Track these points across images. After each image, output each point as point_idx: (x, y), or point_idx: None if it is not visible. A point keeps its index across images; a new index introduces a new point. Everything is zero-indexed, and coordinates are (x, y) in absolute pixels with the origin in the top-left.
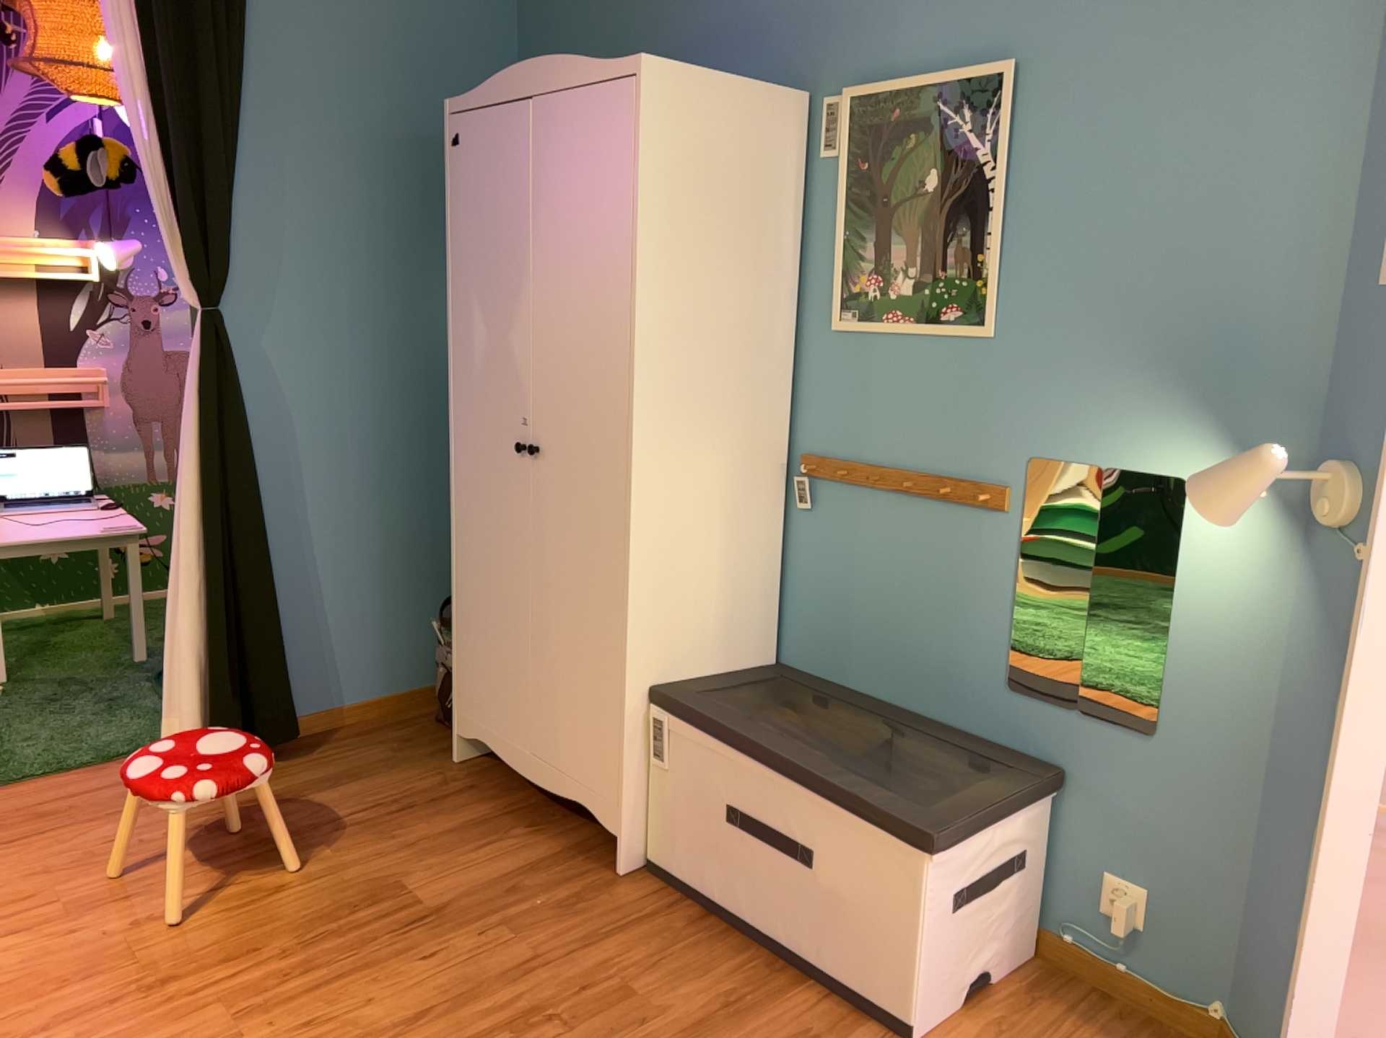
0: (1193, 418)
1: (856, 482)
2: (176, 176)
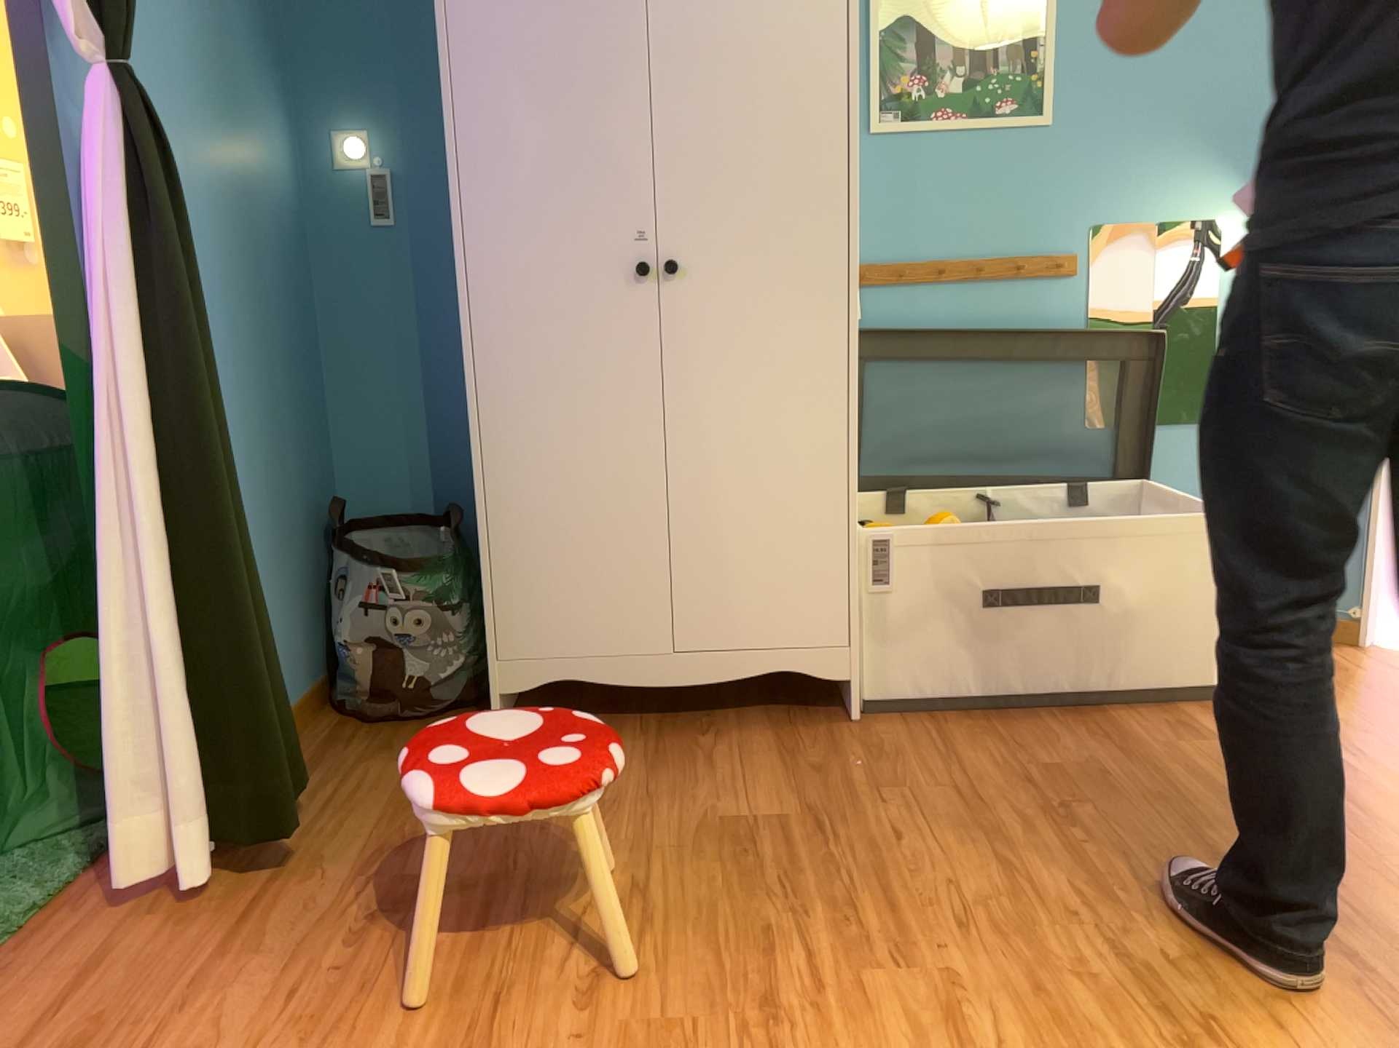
0: (1223, 173)
1: (914, 281)
2: None
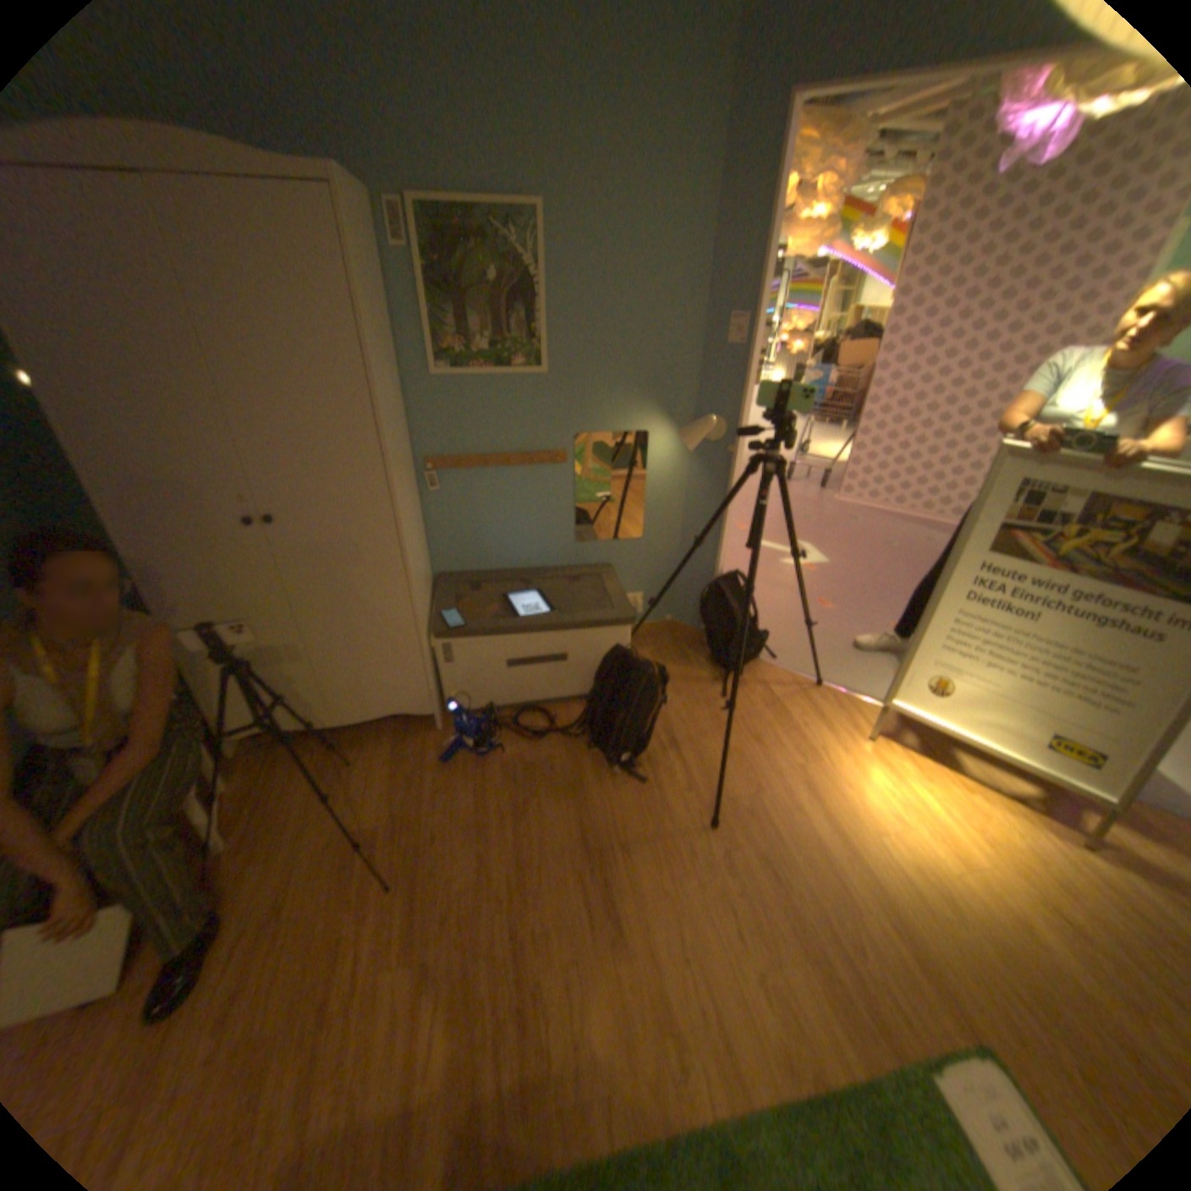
0: (648, 405)
1: (470, 468)
2: None
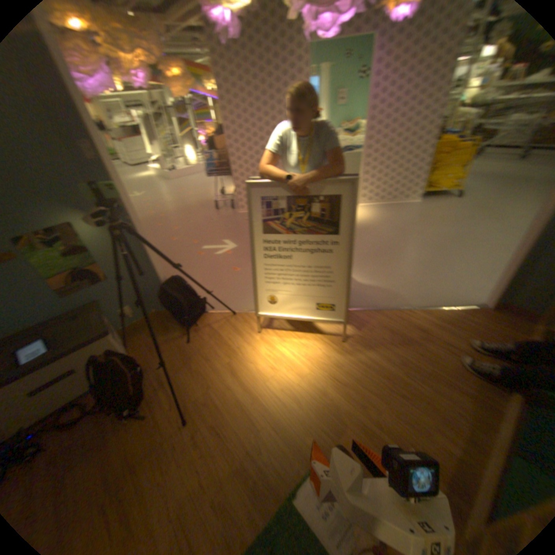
0: (55, 206)
1: None
2: None
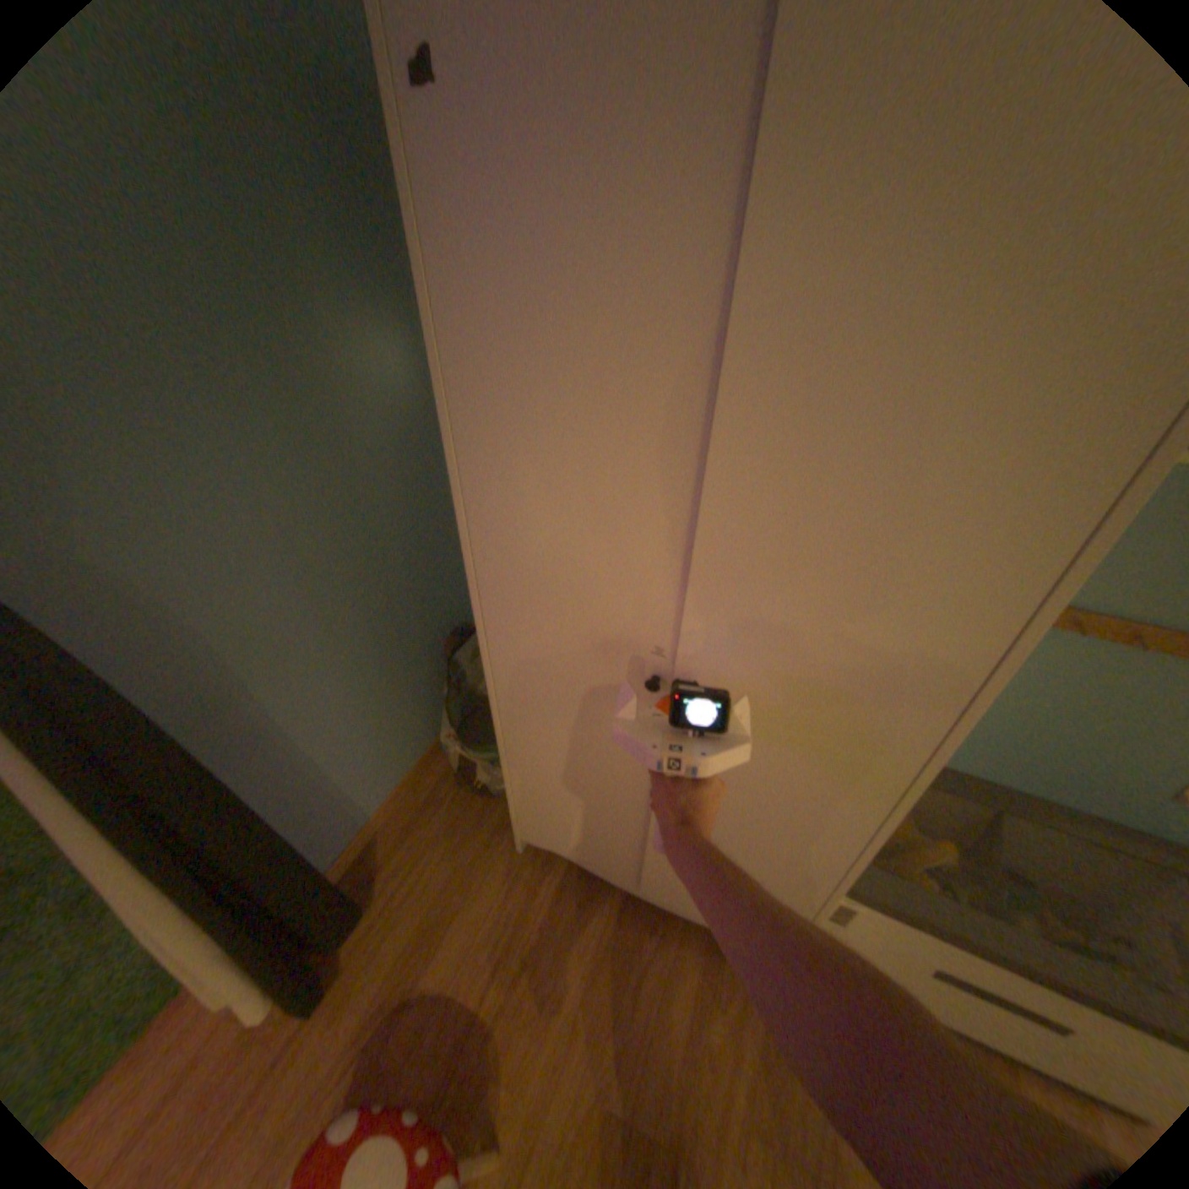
0: None
1: None
2: None
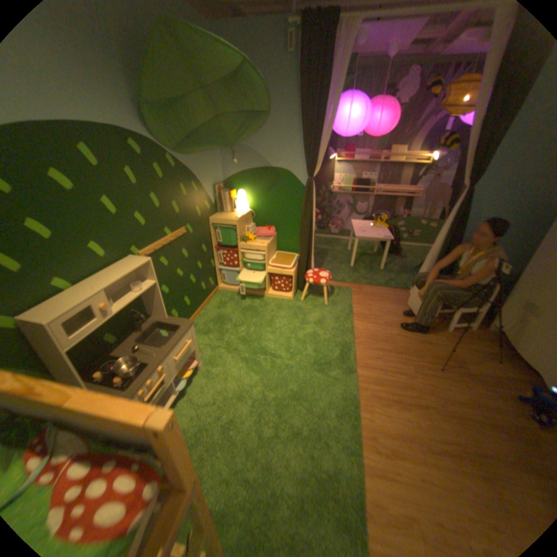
0: None
1: None
2: (478, 146)
